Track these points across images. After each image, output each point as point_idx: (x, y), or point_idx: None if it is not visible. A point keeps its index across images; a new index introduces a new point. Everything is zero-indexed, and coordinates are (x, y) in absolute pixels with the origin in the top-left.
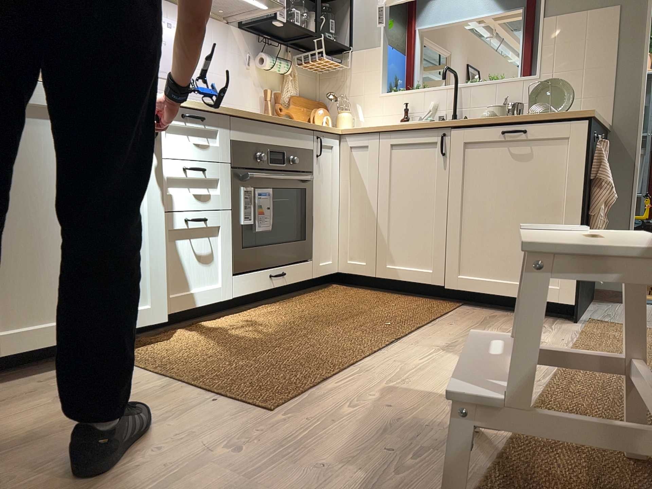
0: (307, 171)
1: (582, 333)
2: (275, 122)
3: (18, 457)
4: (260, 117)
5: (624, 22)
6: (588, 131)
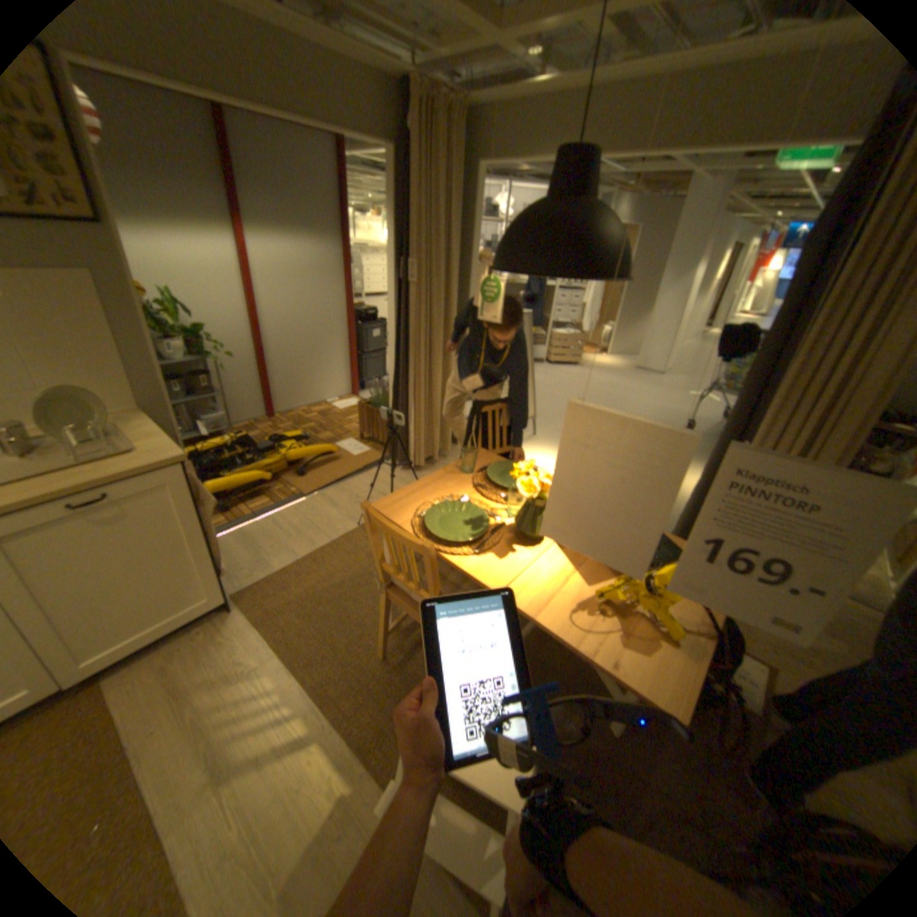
0: None
1: (255, 625)
2: None
3: None
4: None
5: (104, 288)
6: (183, 470)
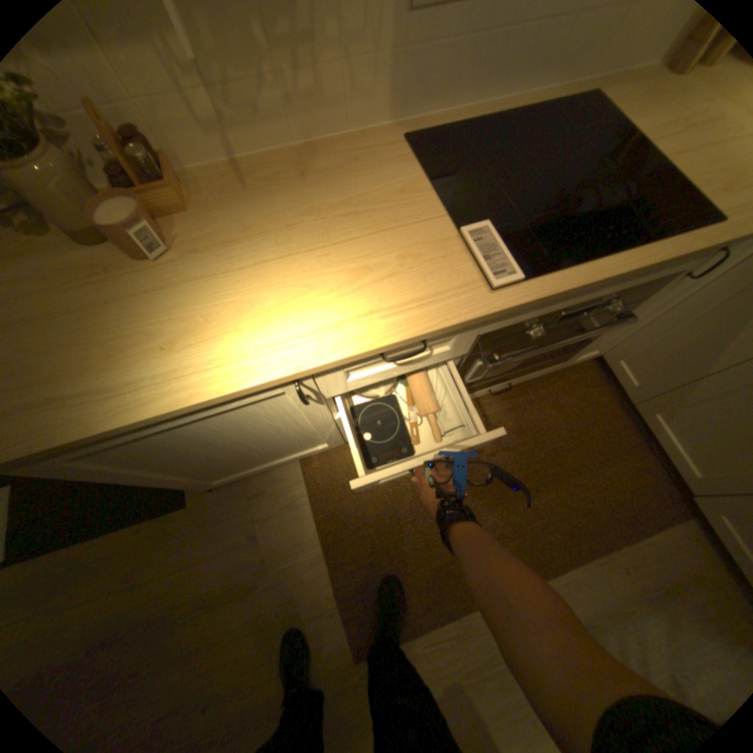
0: (640, 297)
1: None
2: (612, 278)
3: (210, 619)
4: (571, 291)
5: None
6: None
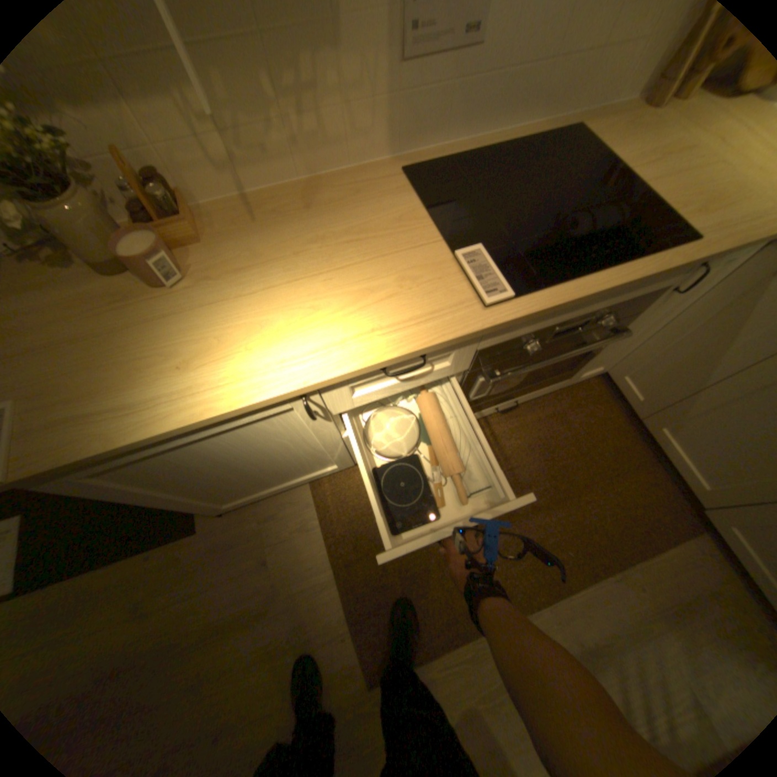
0: (633, 312)
1: None
2: (597, 294)
3: (220, 647)
4: (559, 307)
5: None
6: None
